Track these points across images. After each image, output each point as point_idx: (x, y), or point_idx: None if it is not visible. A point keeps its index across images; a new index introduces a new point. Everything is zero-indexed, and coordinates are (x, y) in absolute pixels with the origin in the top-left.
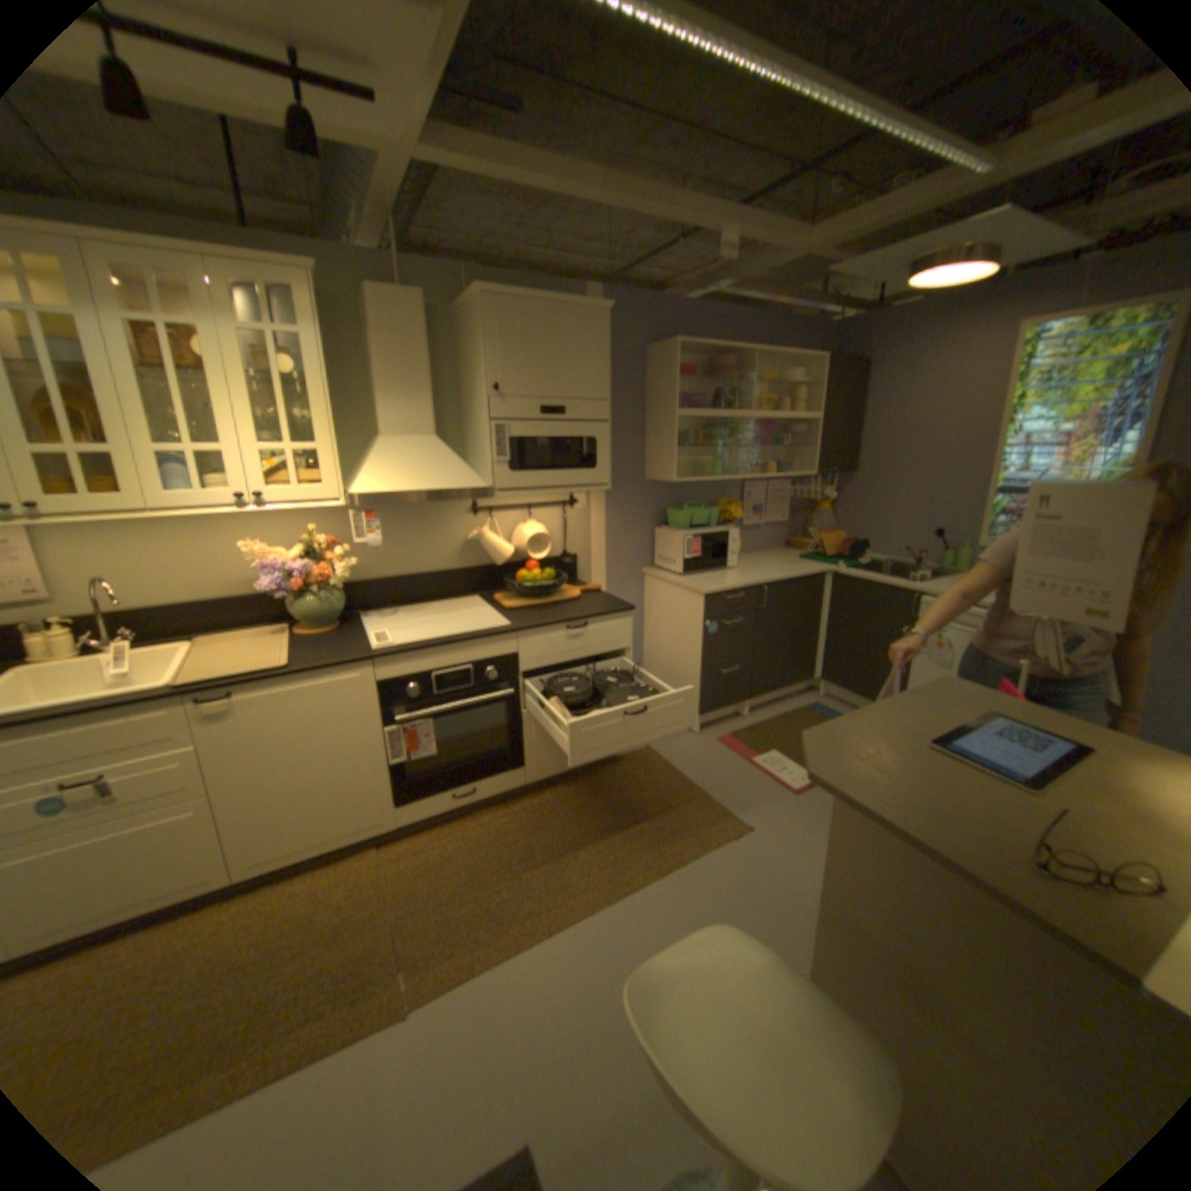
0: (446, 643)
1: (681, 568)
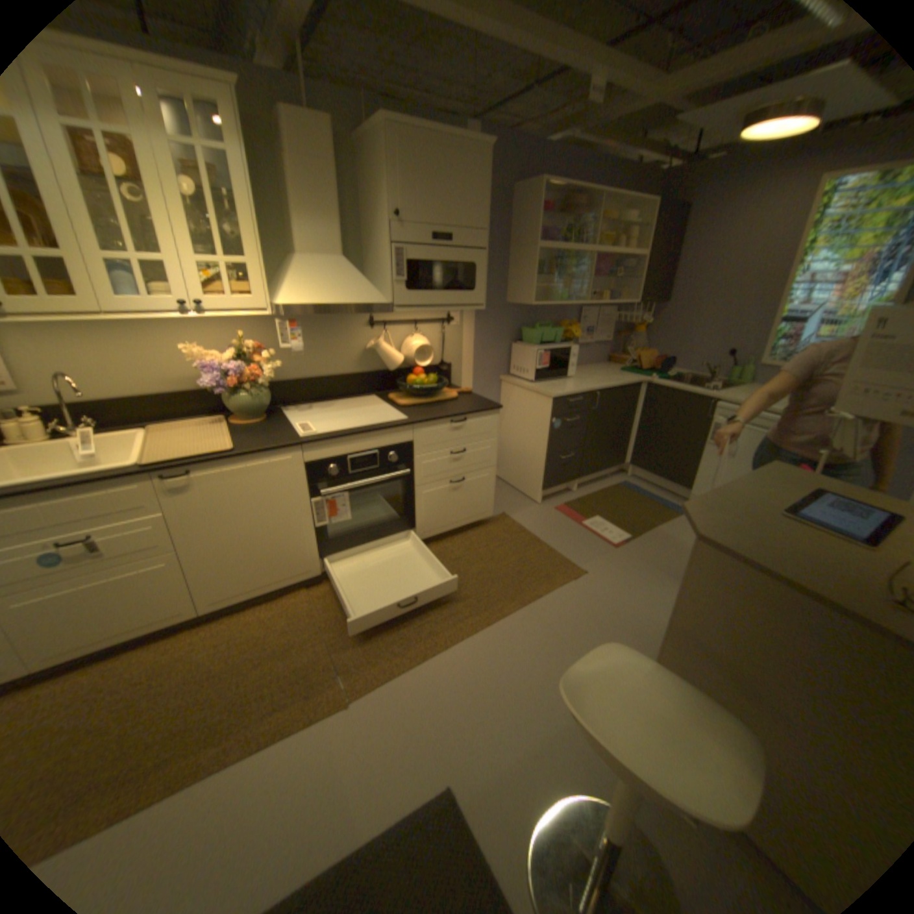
0: (359, 433)
1: (533, 376)
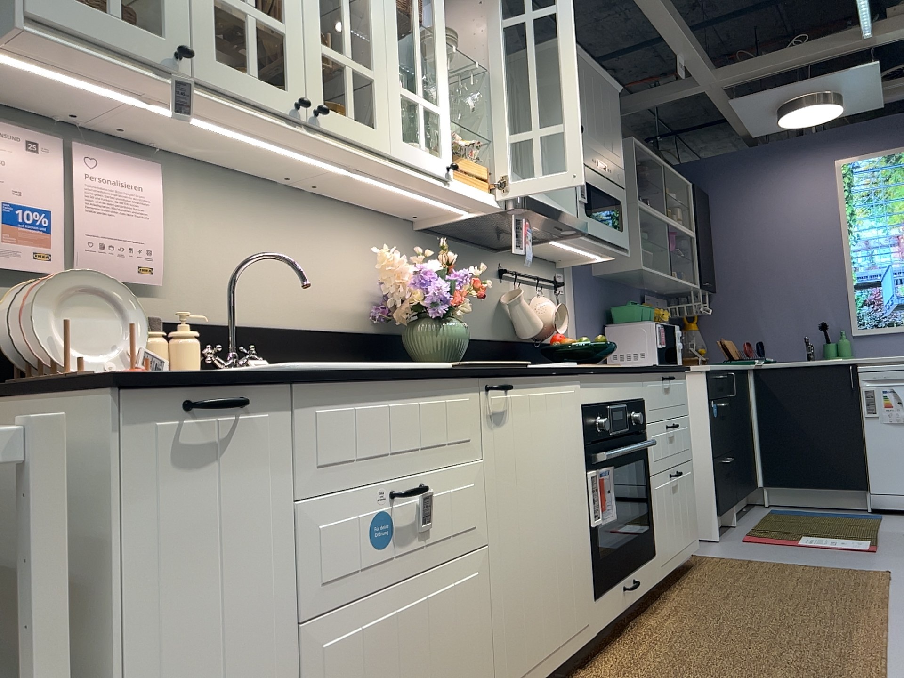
0: (617, 369)
1: (653, 359)
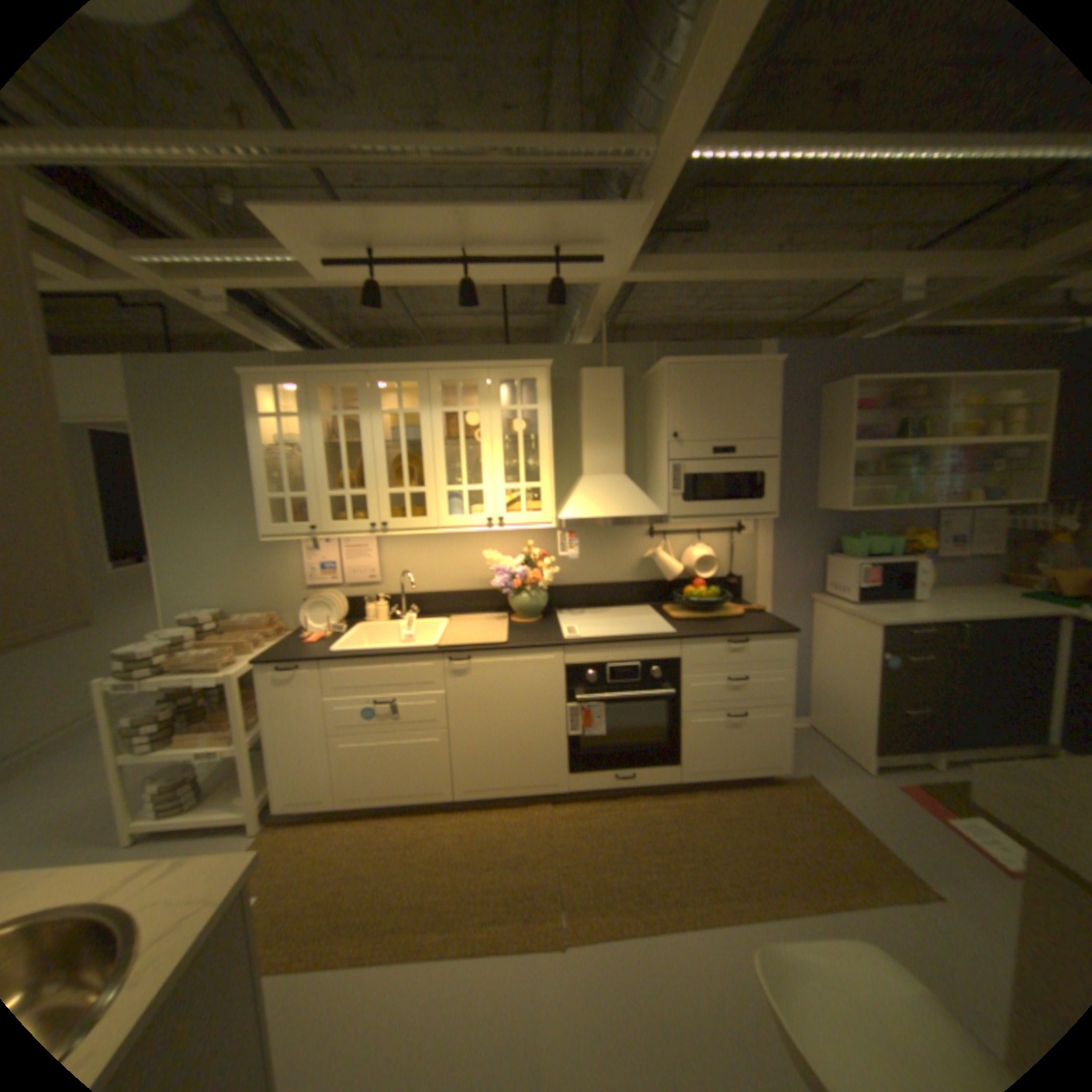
0: (621, 642)
1: (858, 597)
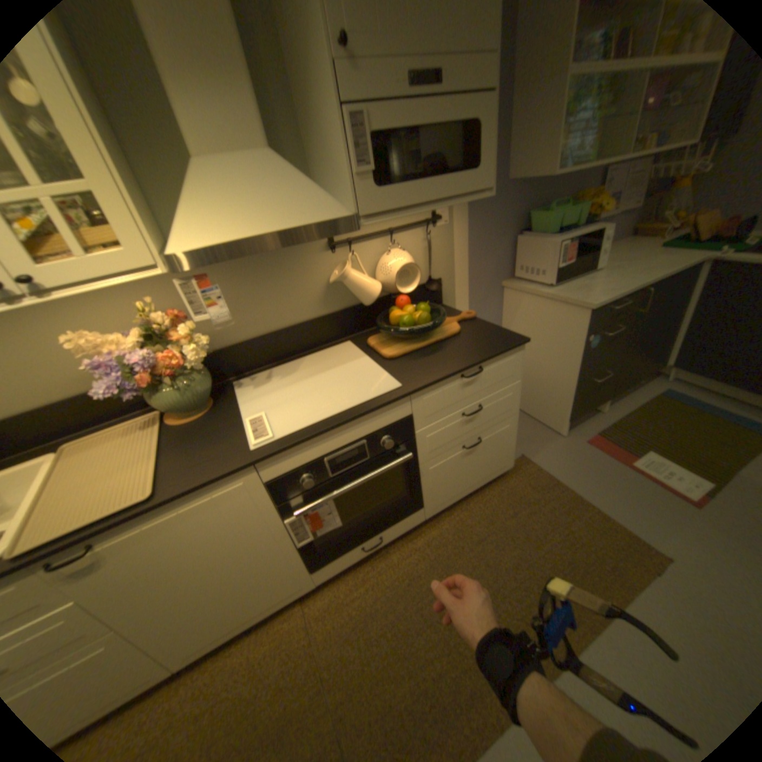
0: (334, 427)
1: (552, 277)
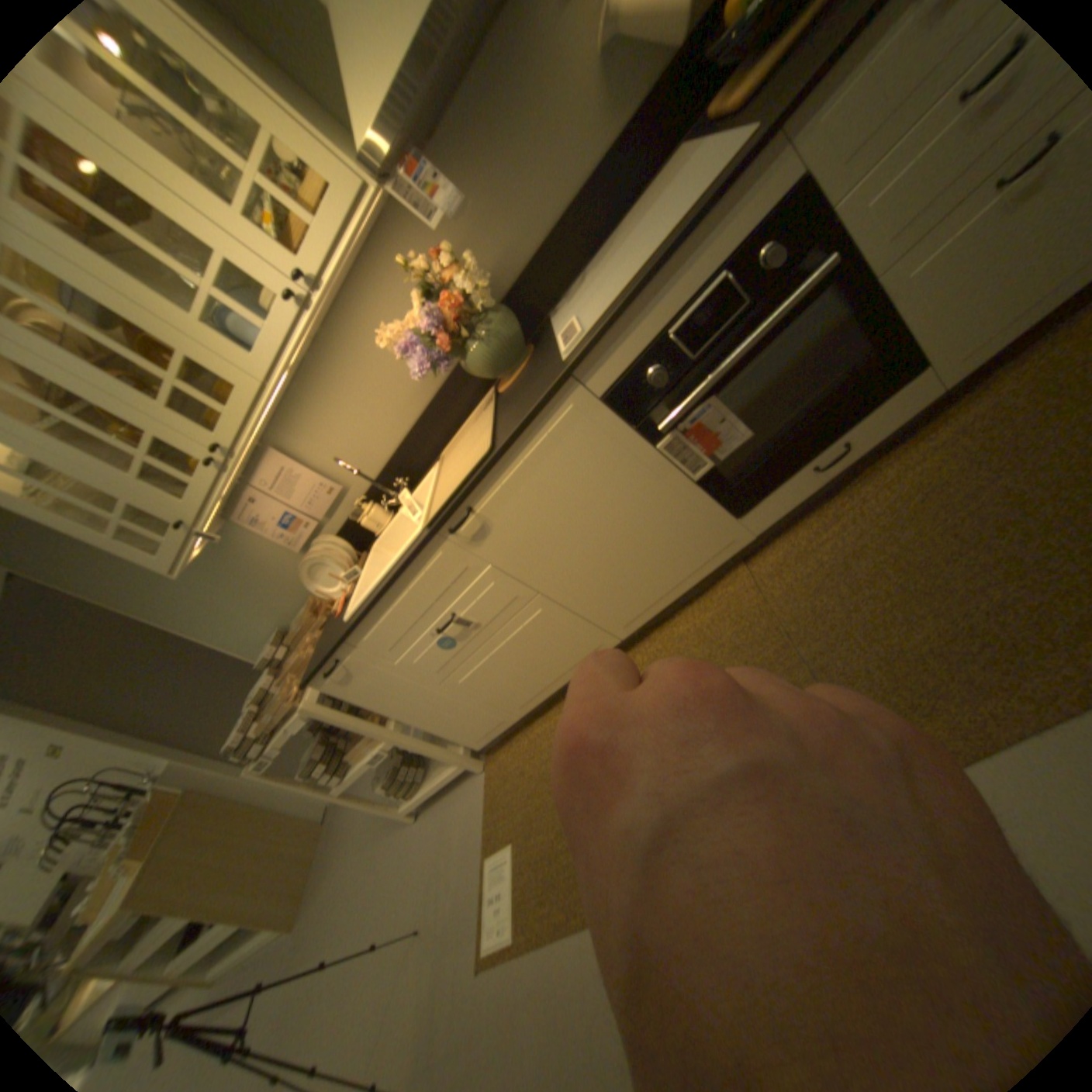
0: (655, 269)
1: None
